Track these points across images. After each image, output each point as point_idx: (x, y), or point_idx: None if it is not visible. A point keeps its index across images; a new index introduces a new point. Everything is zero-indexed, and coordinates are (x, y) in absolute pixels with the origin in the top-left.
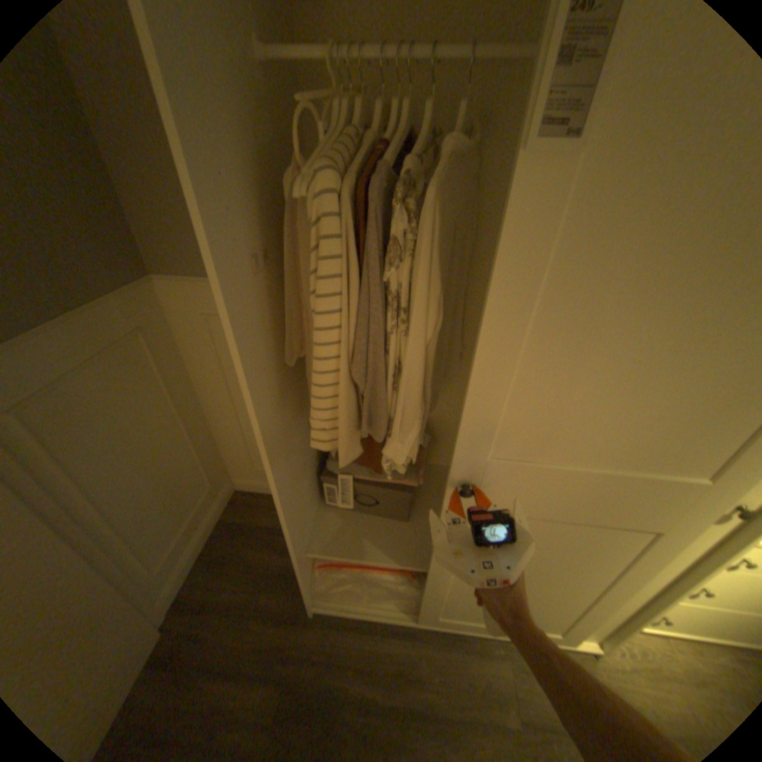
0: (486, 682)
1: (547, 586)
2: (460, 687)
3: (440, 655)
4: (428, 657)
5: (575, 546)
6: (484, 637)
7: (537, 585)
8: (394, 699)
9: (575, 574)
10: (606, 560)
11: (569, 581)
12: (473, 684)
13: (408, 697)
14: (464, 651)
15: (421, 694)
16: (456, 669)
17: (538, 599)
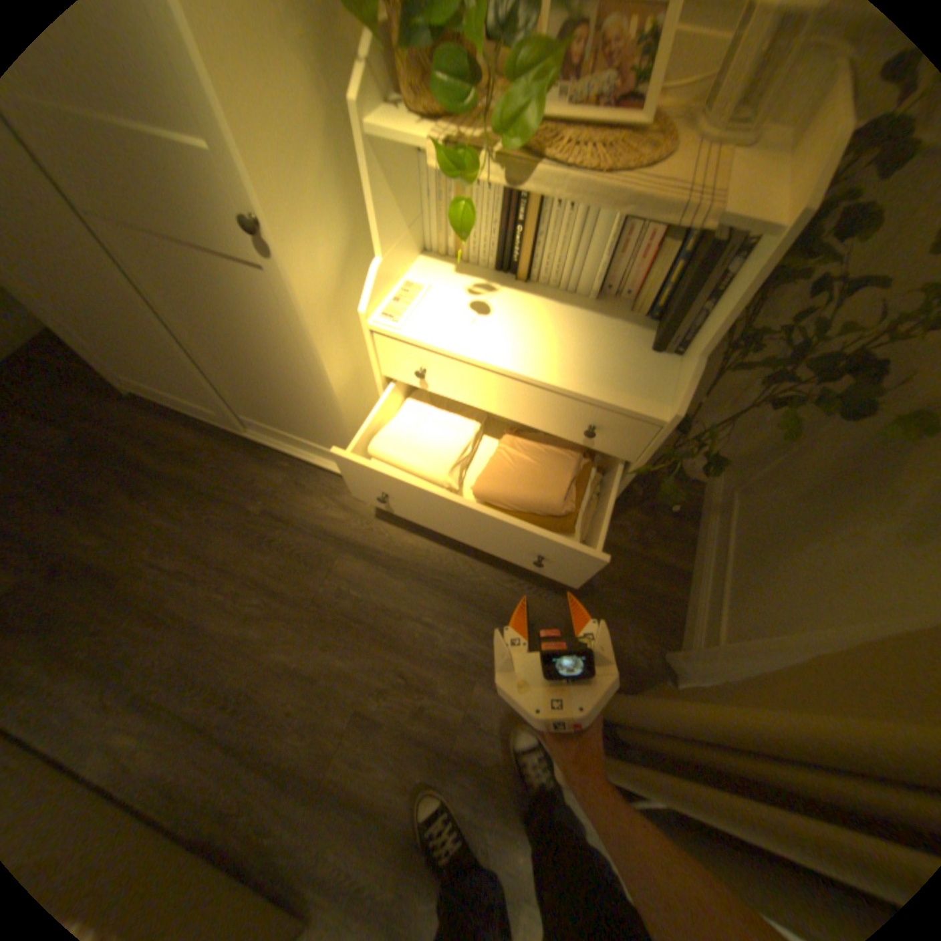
0: (256, 478)
1: (250, 371)
2: (230, 475)
3: (228, 451)
4: (216, 449)
5: (204, 297)
6: (279, 450)
7: (241, 368)
8: (166, 466)
9: (250, 351)
10: (250, 327)
11: (258, 364)
12: (243, 476)
13: (179, 468)
14: (253, 454)
15: (192, 470)
16: (235, 463)
17: (264, 394)
